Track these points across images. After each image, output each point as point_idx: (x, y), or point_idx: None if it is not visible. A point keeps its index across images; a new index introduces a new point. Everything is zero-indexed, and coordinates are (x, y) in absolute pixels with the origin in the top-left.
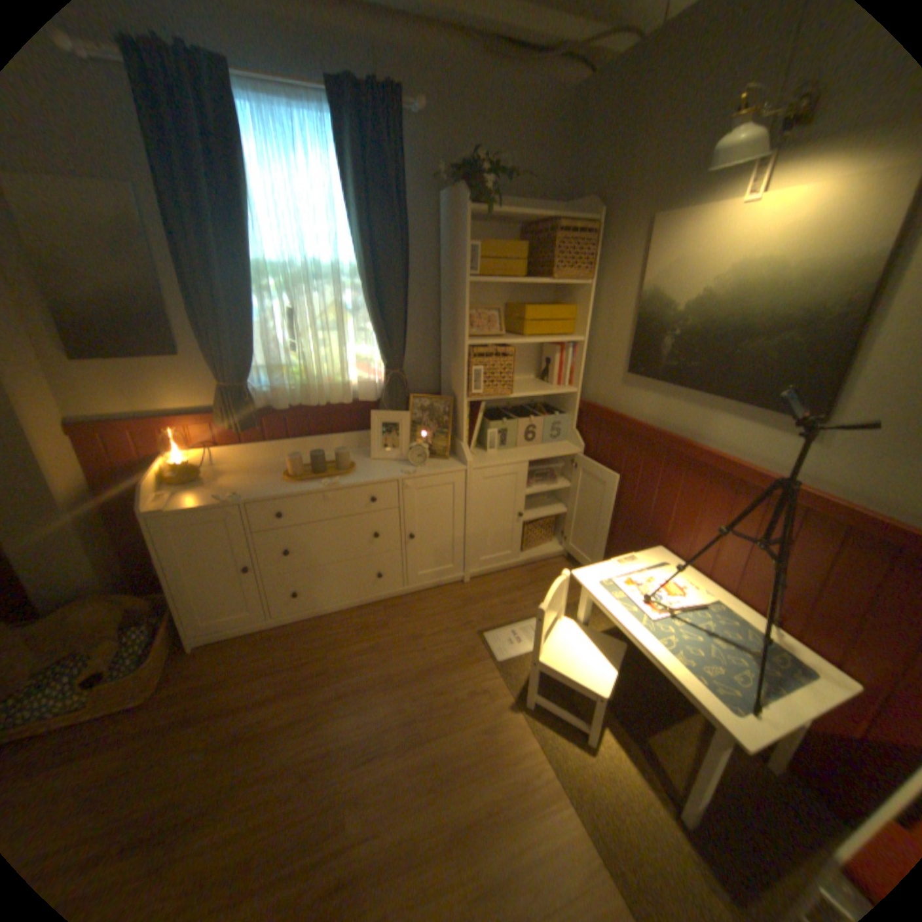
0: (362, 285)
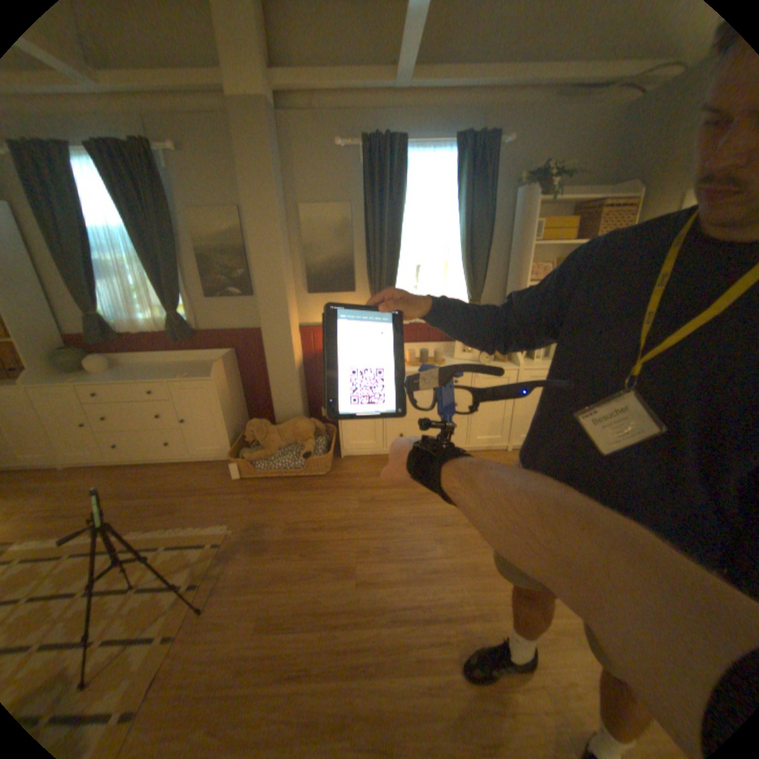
0: (461, 249)
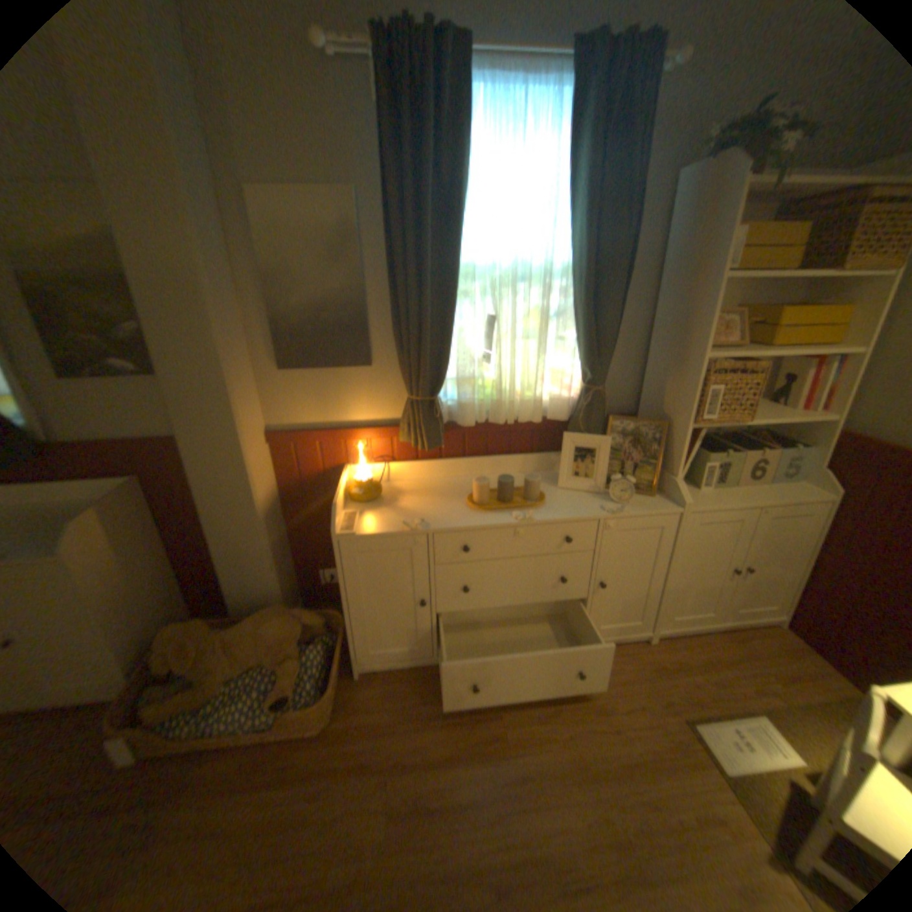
0: (577, 286)
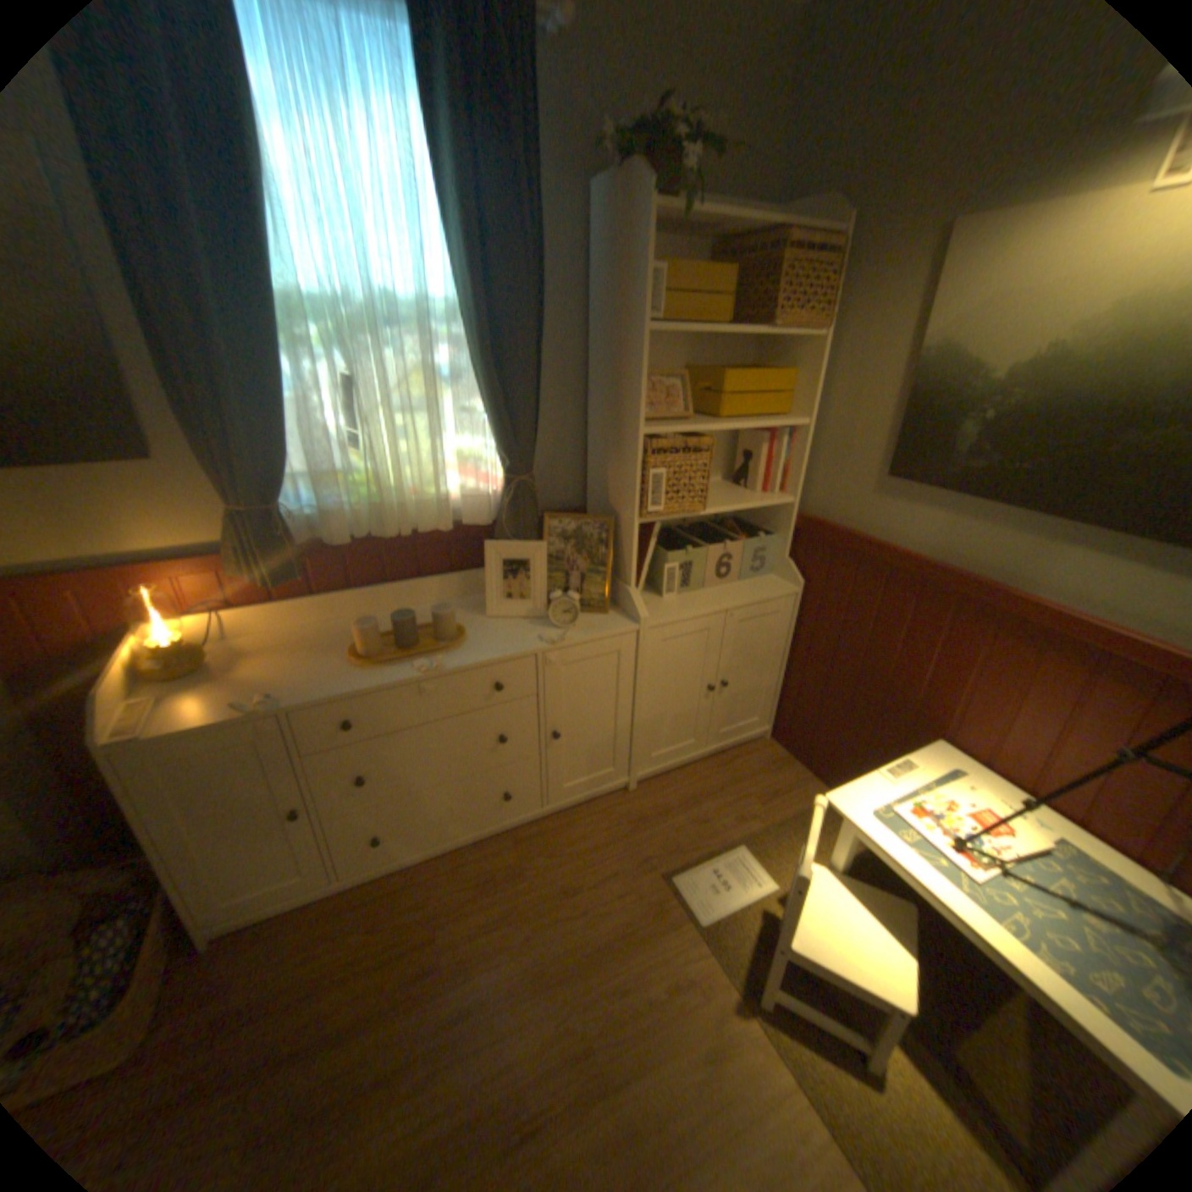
0: (469, 334)
